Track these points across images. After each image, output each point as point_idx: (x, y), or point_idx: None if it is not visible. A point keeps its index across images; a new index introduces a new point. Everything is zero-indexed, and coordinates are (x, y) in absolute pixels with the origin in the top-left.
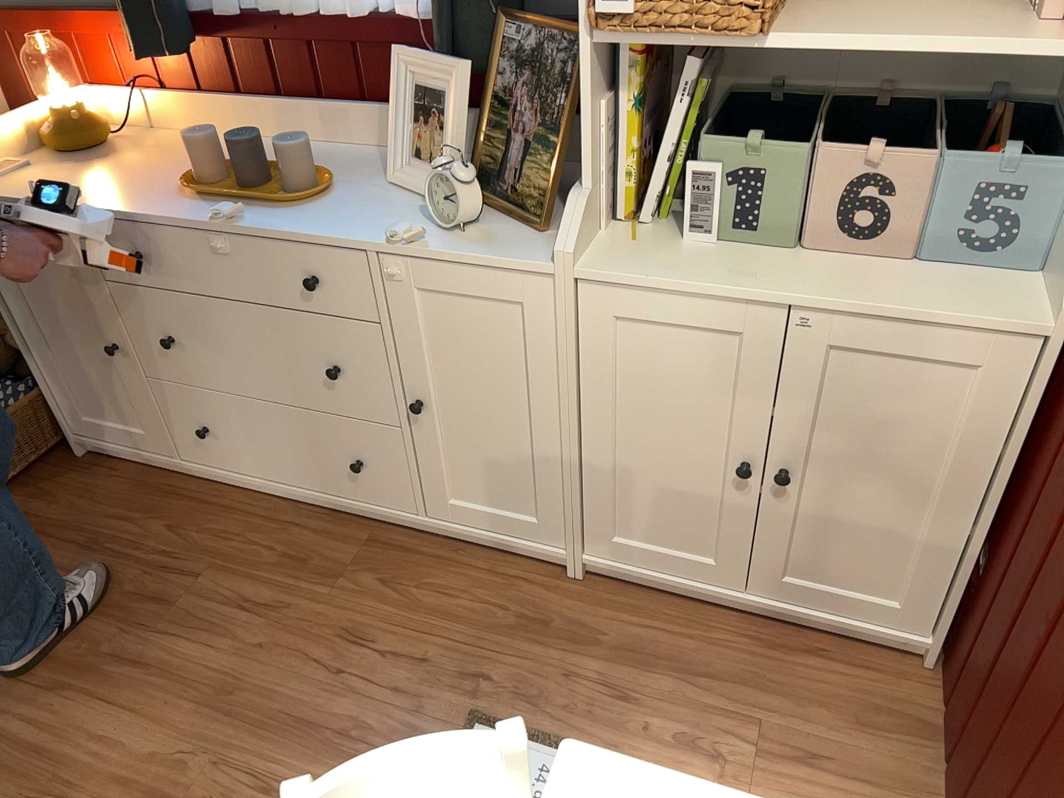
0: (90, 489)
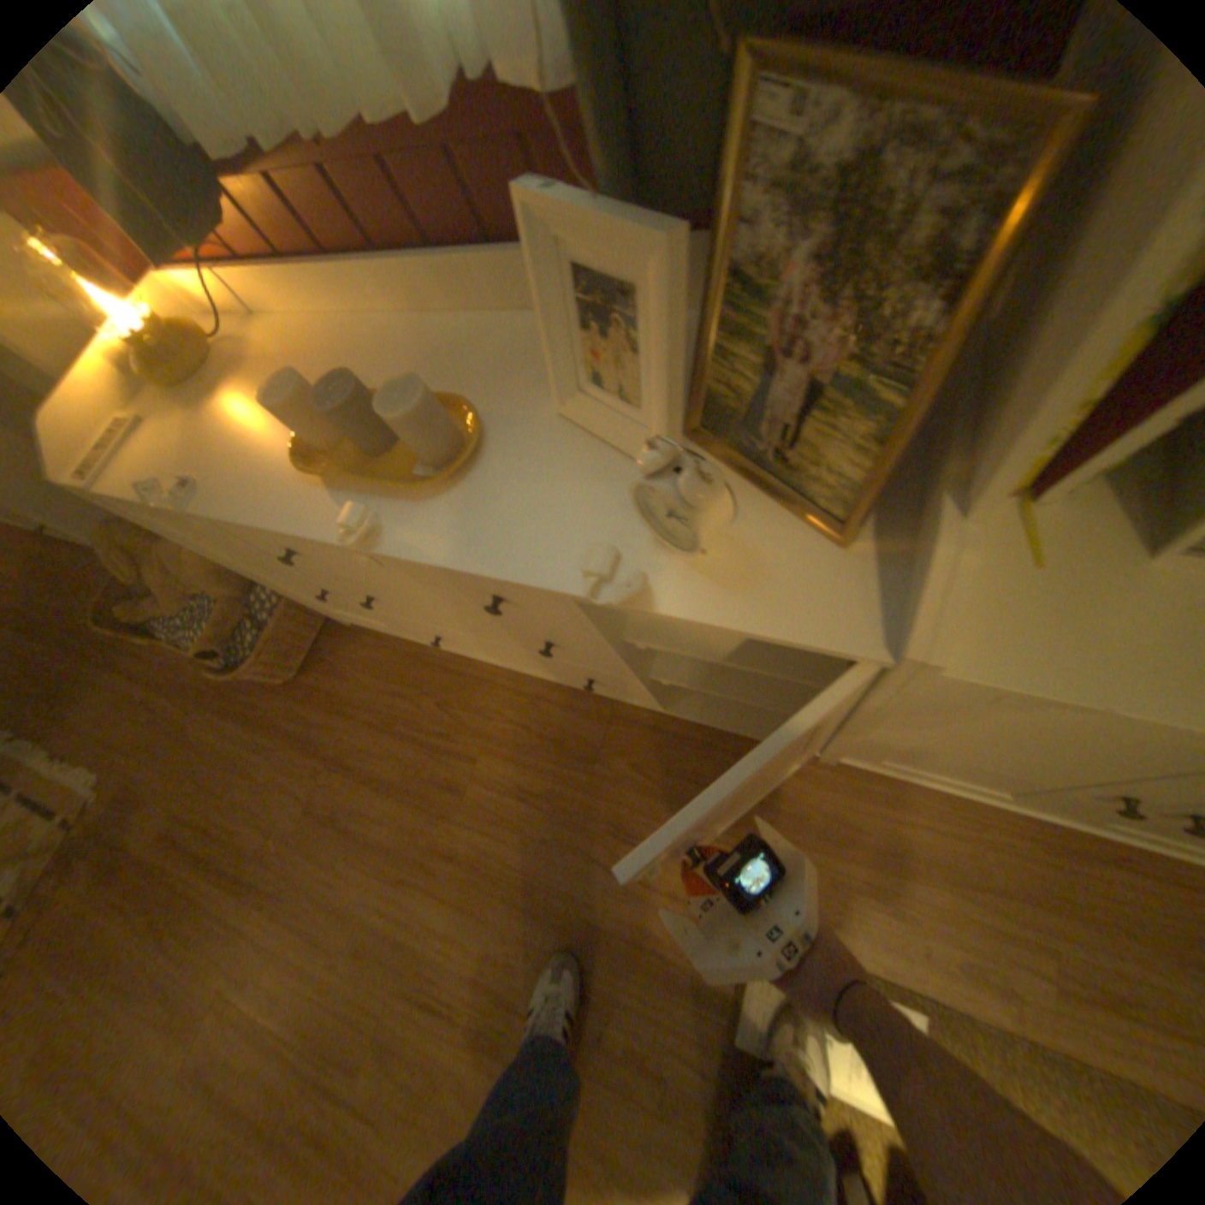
0: (359, 666)
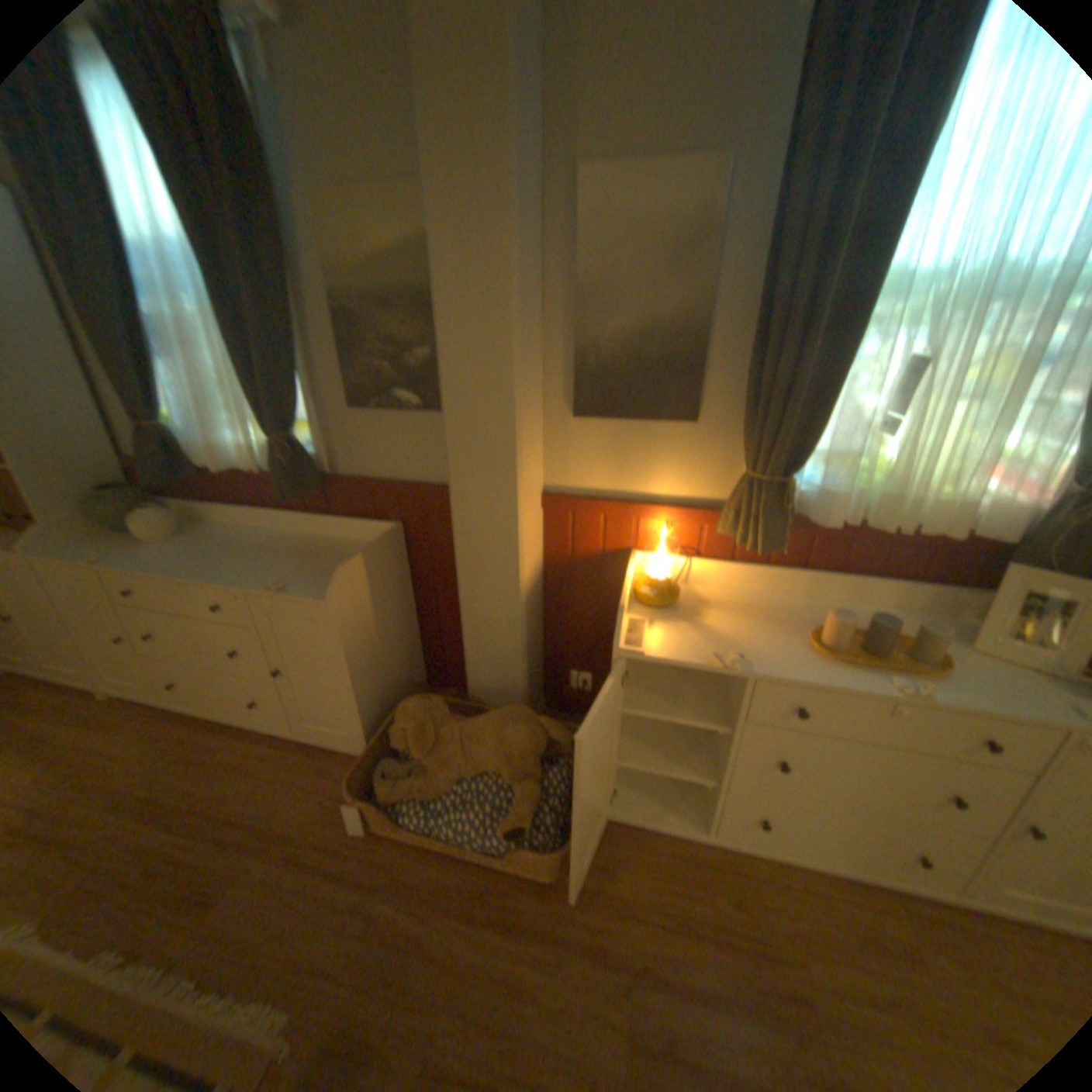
0: (630, 865)
